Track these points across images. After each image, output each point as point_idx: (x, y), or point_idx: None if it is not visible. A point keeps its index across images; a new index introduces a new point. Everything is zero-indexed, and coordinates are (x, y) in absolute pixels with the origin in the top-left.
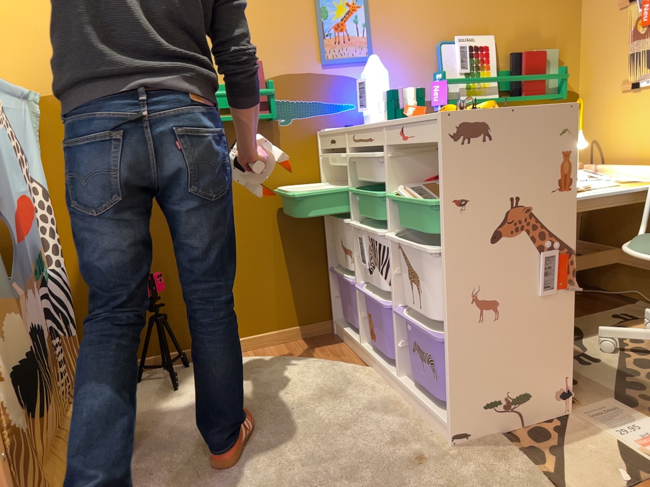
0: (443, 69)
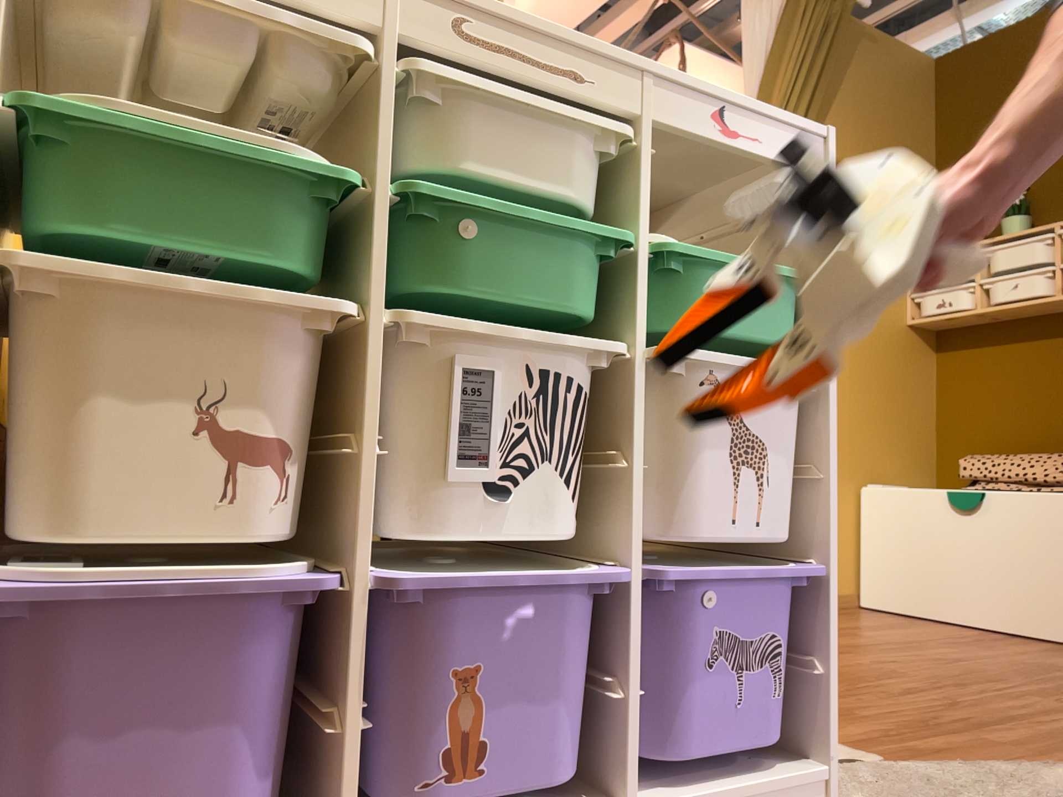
0: None
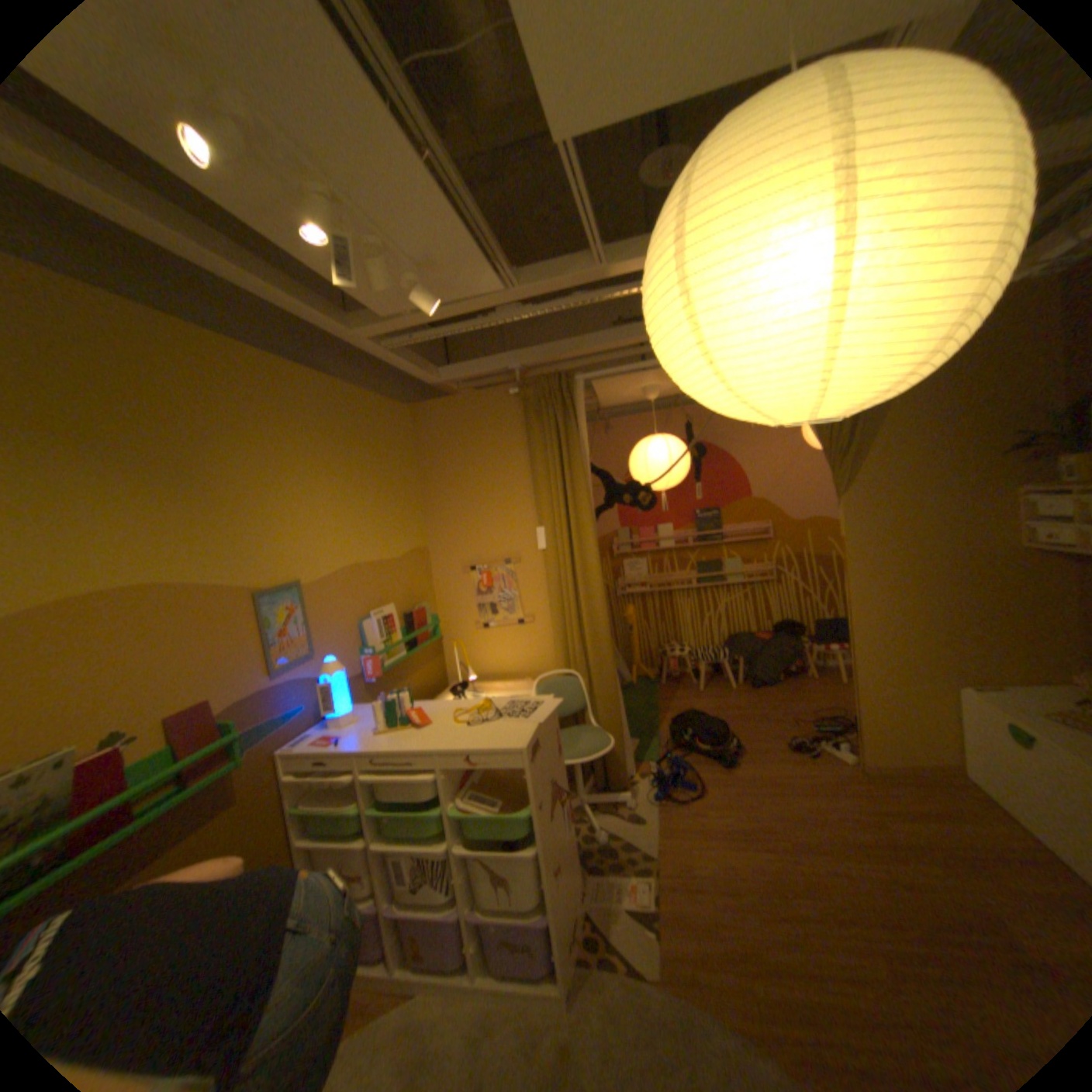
0: (368, 643)
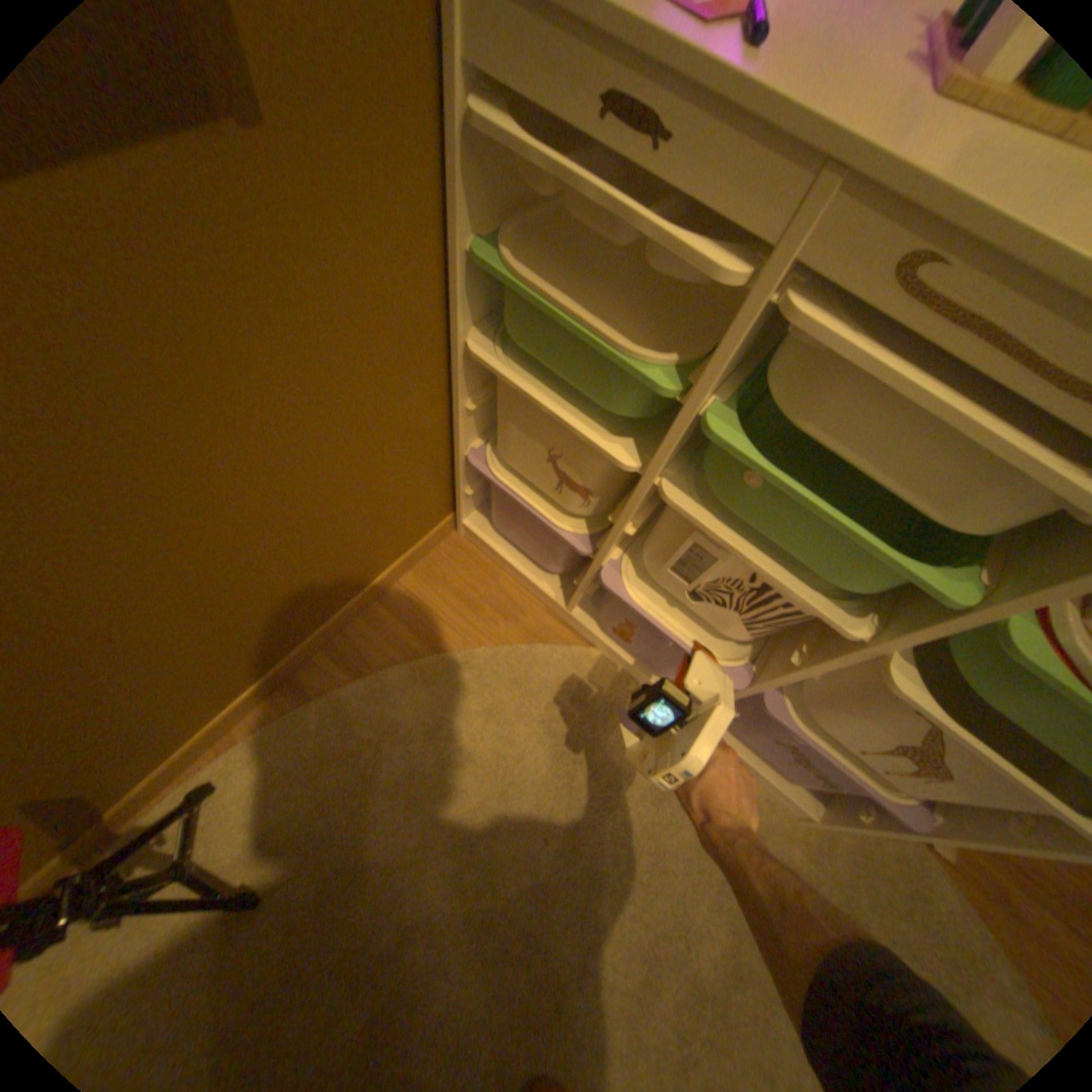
0: None
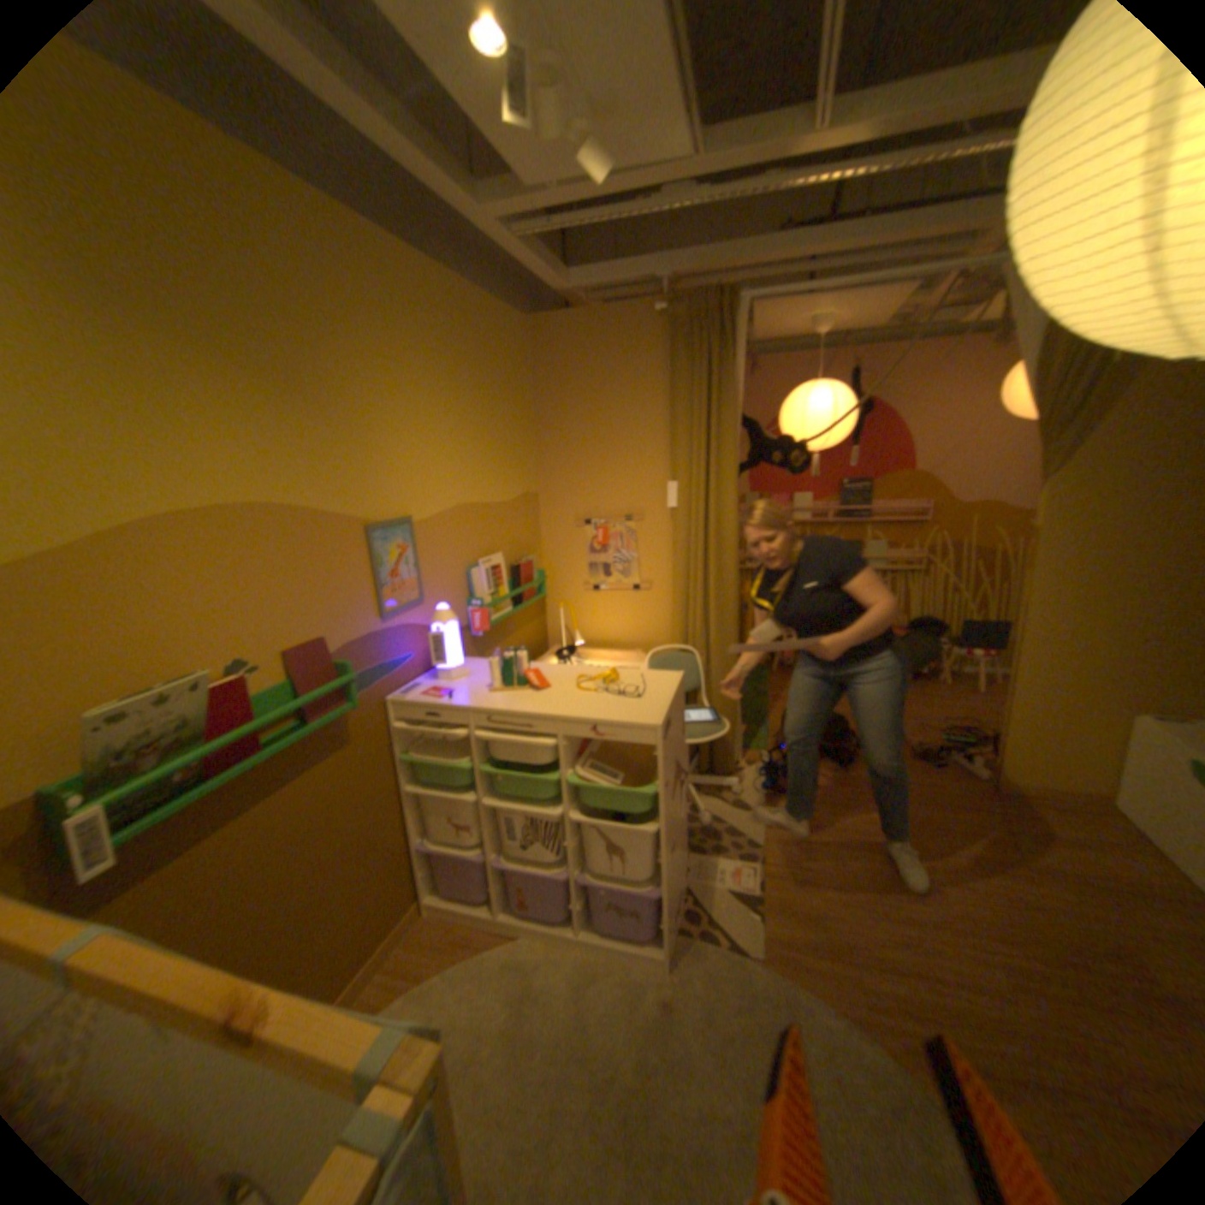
0: (475, 594)
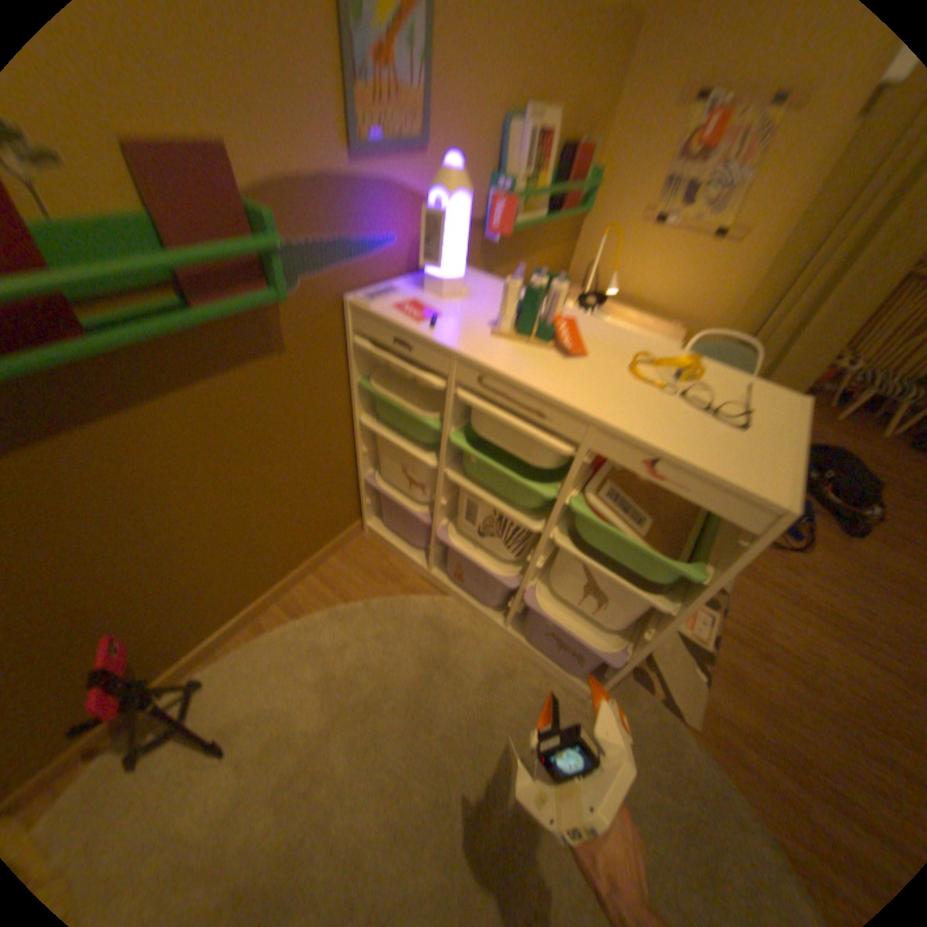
0: (509, 165)
